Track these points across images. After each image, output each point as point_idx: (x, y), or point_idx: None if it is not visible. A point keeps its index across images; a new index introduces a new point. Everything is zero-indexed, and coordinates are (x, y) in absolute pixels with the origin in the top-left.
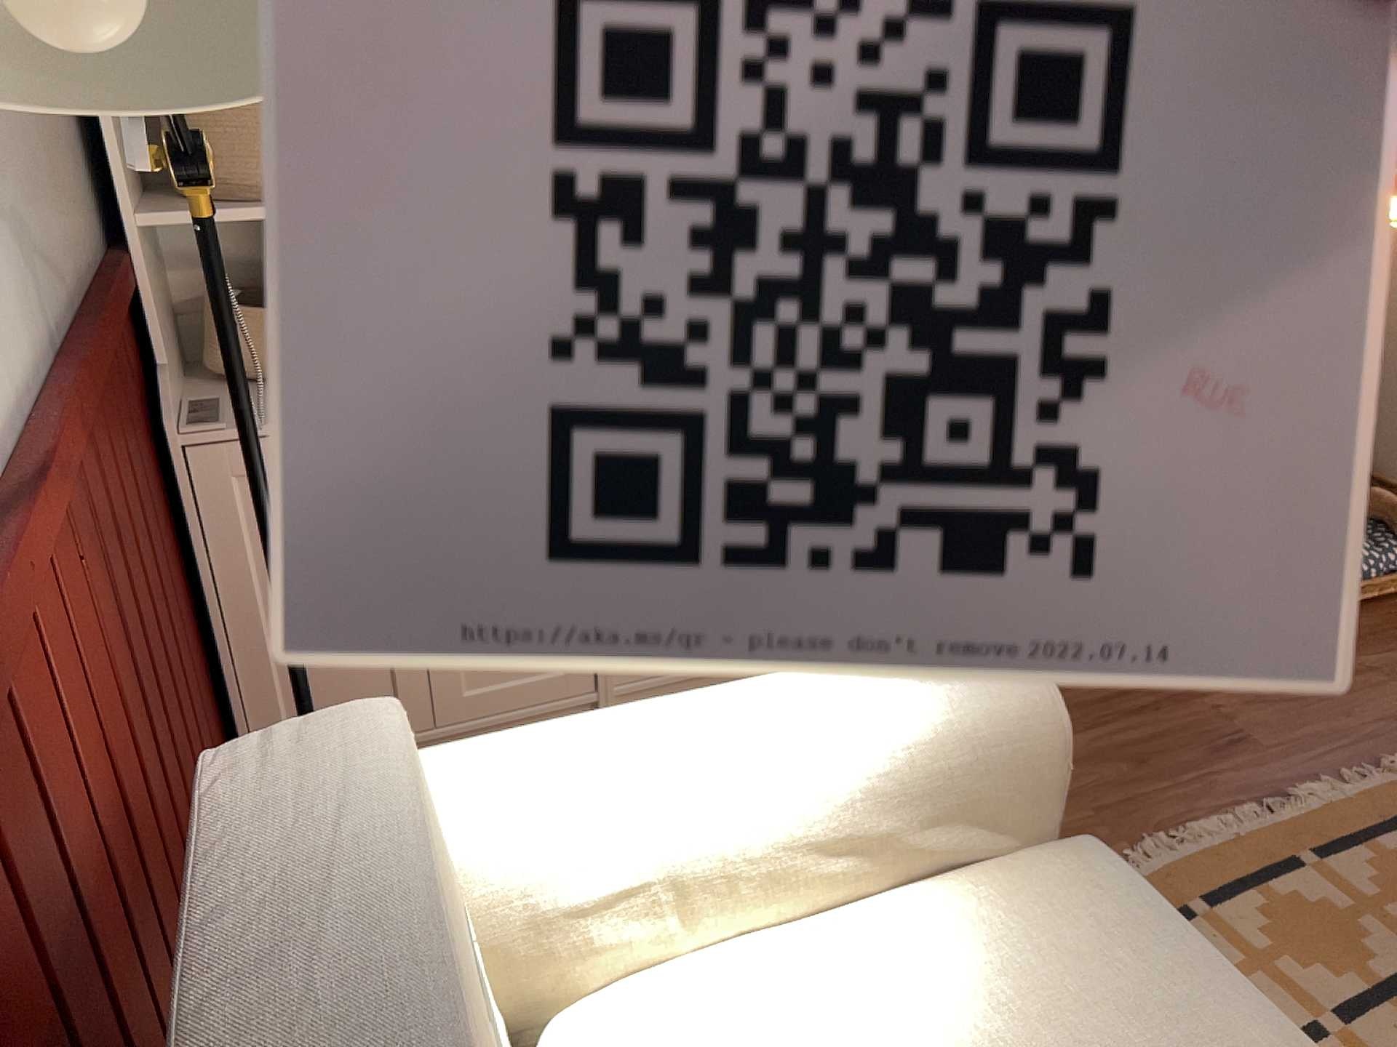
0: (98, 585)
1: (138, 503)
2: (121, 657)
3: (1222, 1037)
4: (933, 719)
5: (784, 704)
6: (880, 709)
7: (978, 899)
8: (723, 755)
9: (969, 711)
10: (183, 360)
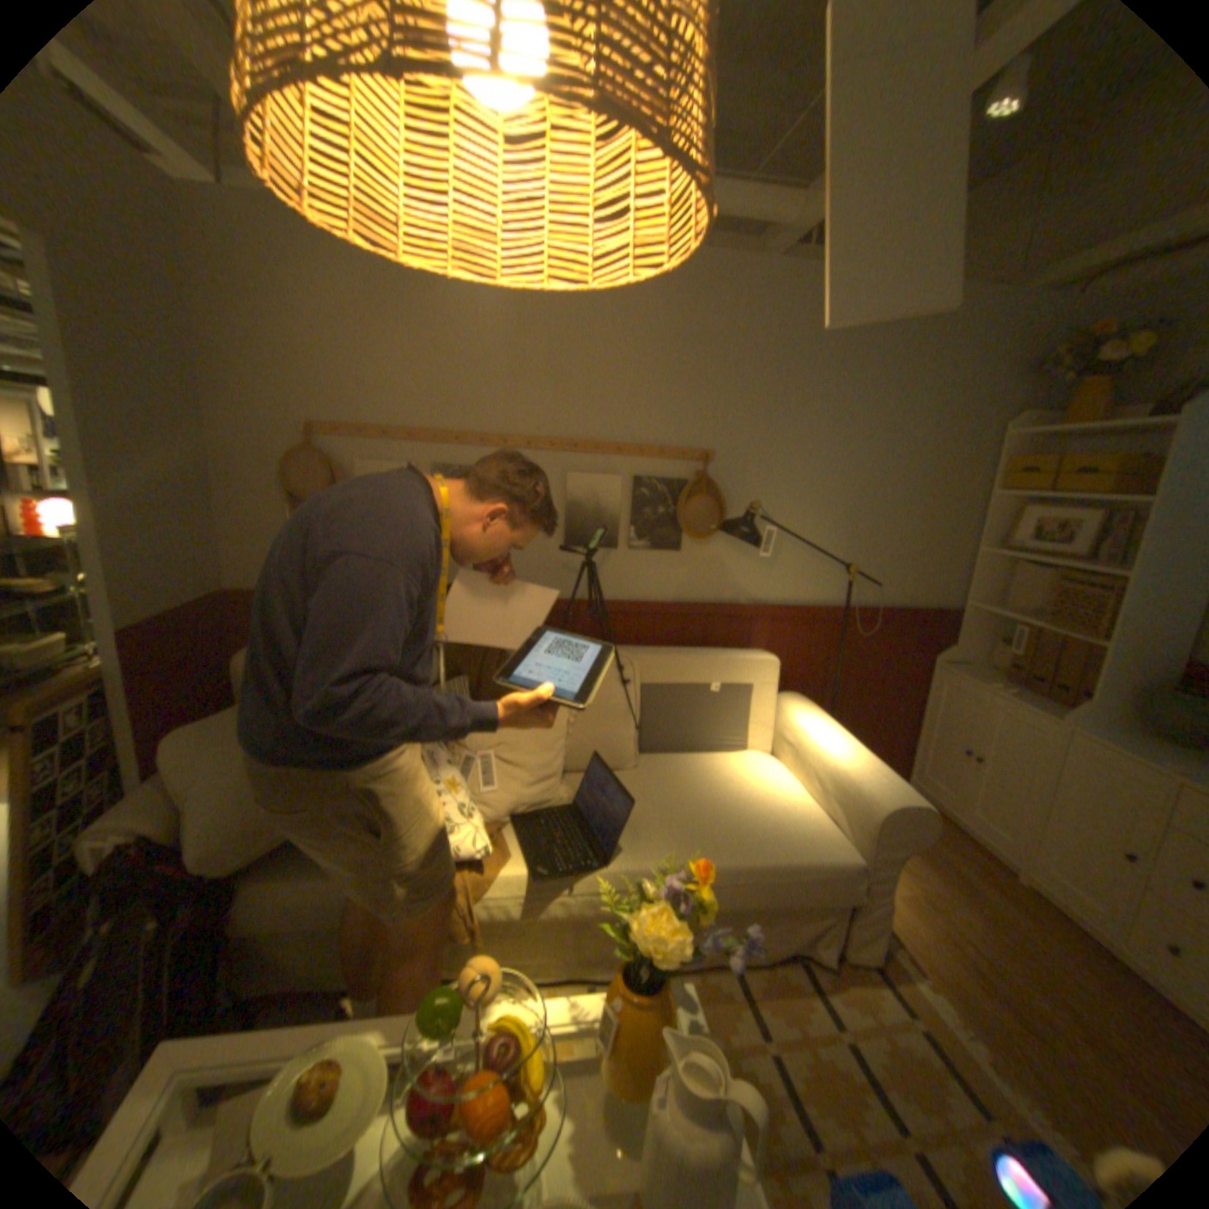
0: (829, 650)
1: (891, 660)
2: (828, 669)
3: (775, 849)
4: (866, 782)
5: (859, 754)
6: (865, 771)
7: (827, 826)
8: (832, 743)
9: (875, 790)
10: (991, 655)
